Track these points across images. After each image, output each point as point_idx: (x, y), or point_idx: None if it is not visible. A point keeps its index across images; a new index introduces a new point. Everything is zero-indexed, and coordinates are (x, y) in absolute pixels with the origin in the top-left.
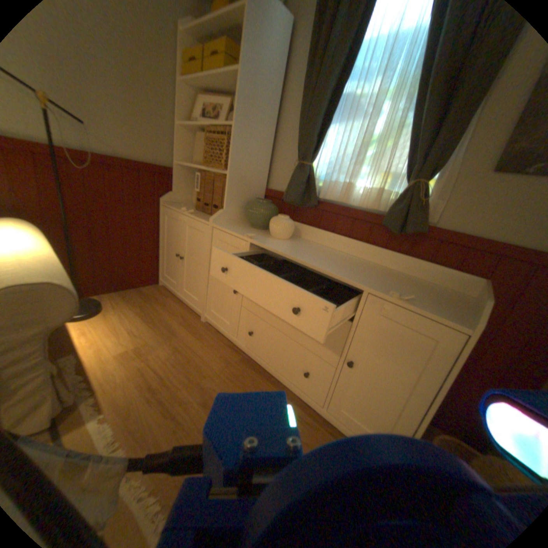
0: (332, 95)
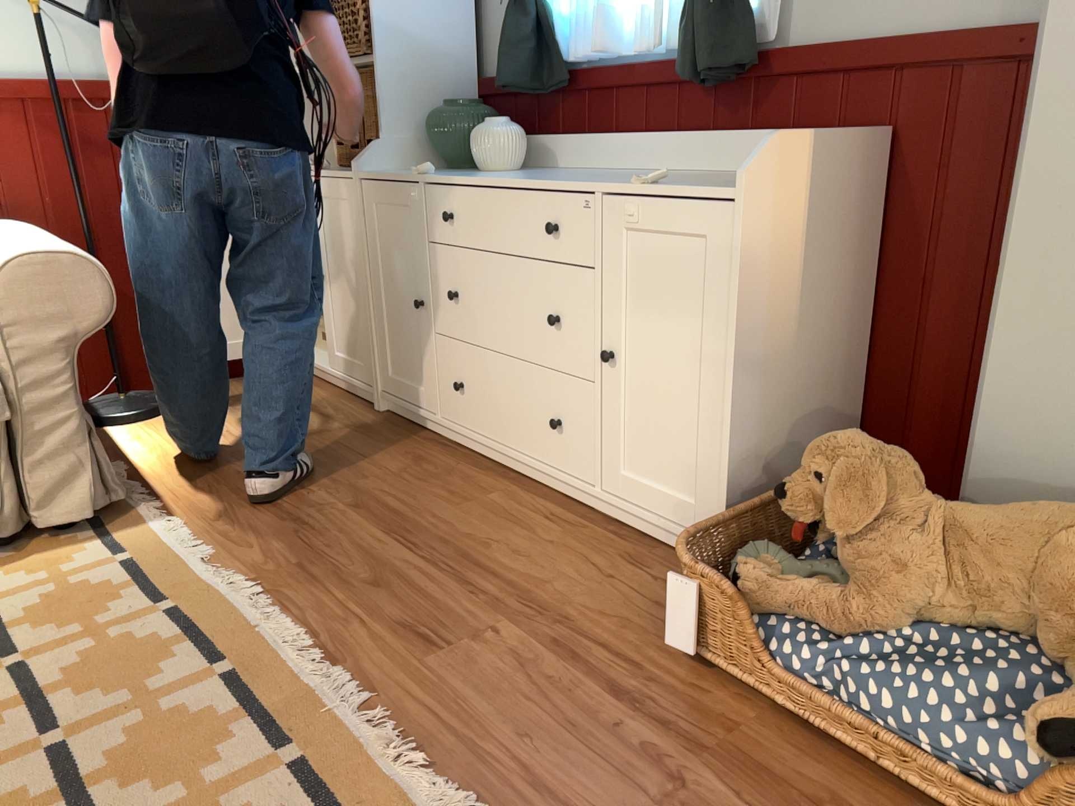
0: None
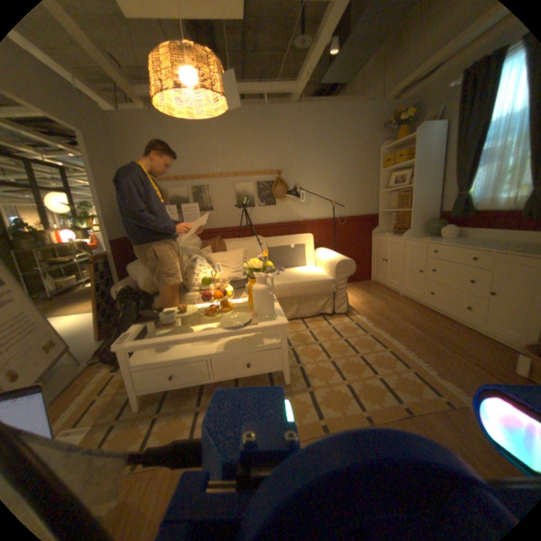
0: (473, 155)
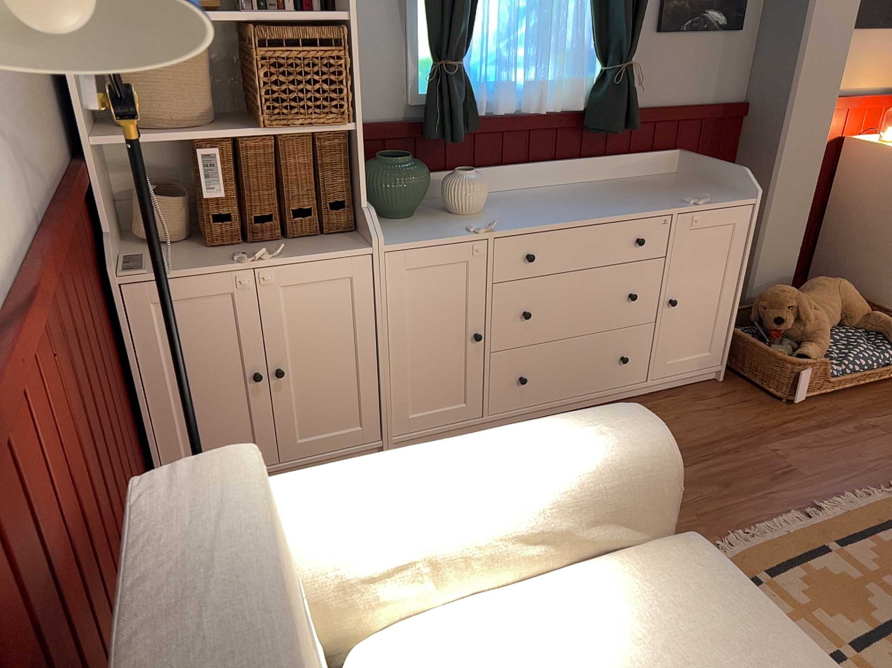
0: None
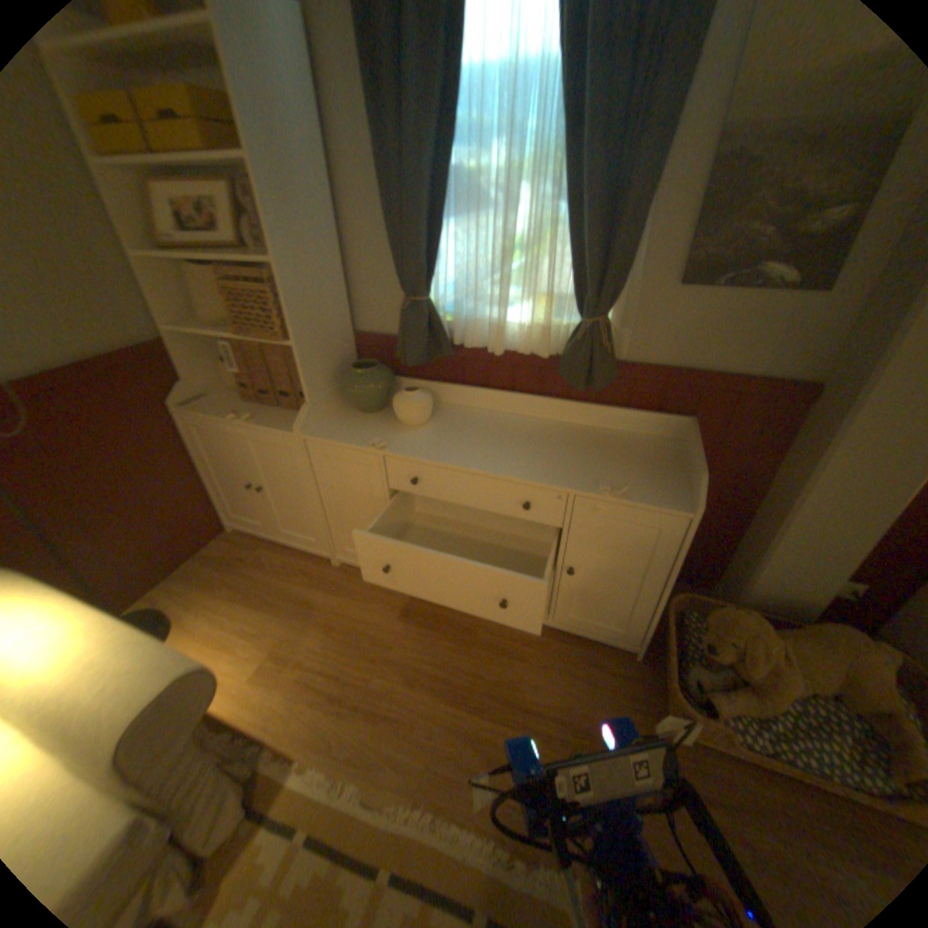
0: (433, 185)
